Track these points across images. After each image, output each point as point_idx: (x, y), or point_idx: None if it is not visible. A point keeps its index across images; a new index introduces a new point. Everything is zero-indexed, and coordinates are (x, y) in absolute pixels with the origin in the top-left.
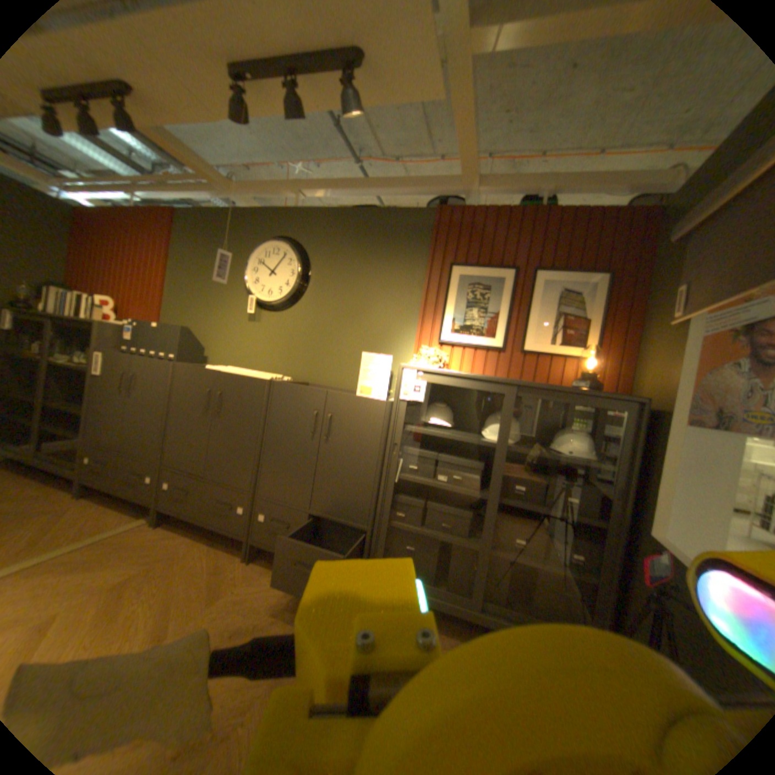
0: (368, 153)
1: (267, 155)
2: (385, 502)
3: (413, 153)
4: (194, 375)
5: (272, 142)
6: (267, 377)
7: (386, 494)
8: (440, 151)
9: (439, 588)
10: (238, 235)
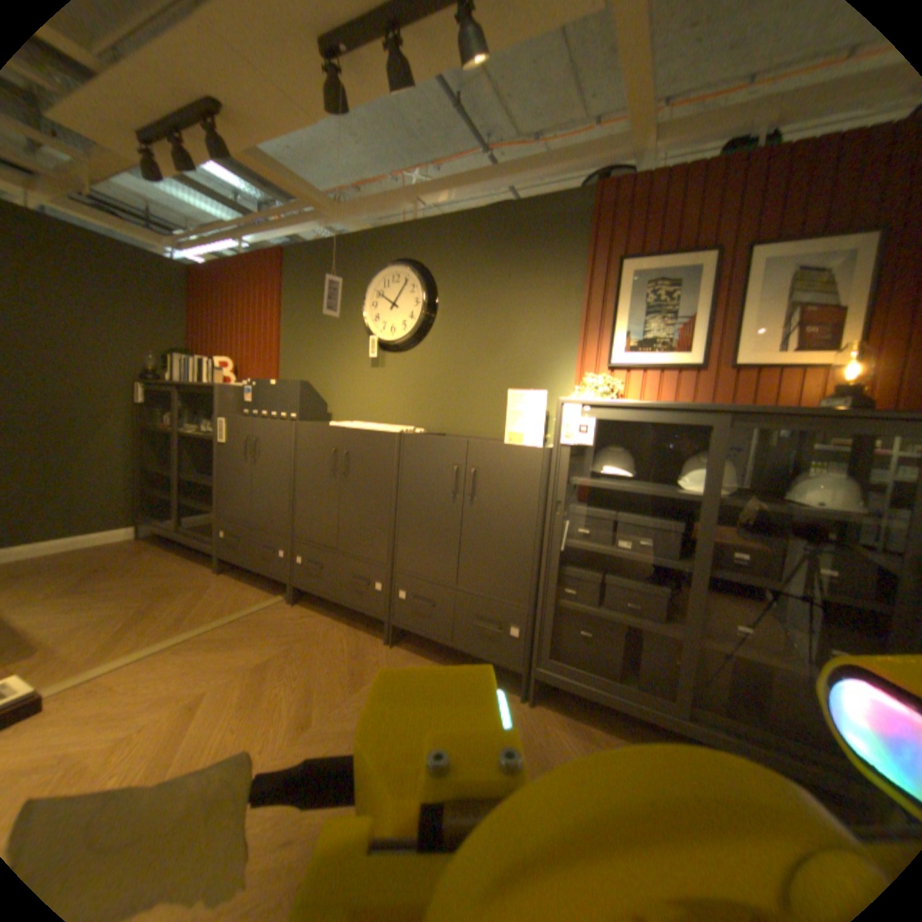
0: (499, 137)
1: (379, 167)
2: (550, 577)
3: (559, 123)
4: (318, 434)
5: (383, 149)
6: (396, 430)
7: (551, 566)
8: (596, 113)
9: (629, 687)
10: (353, 266)
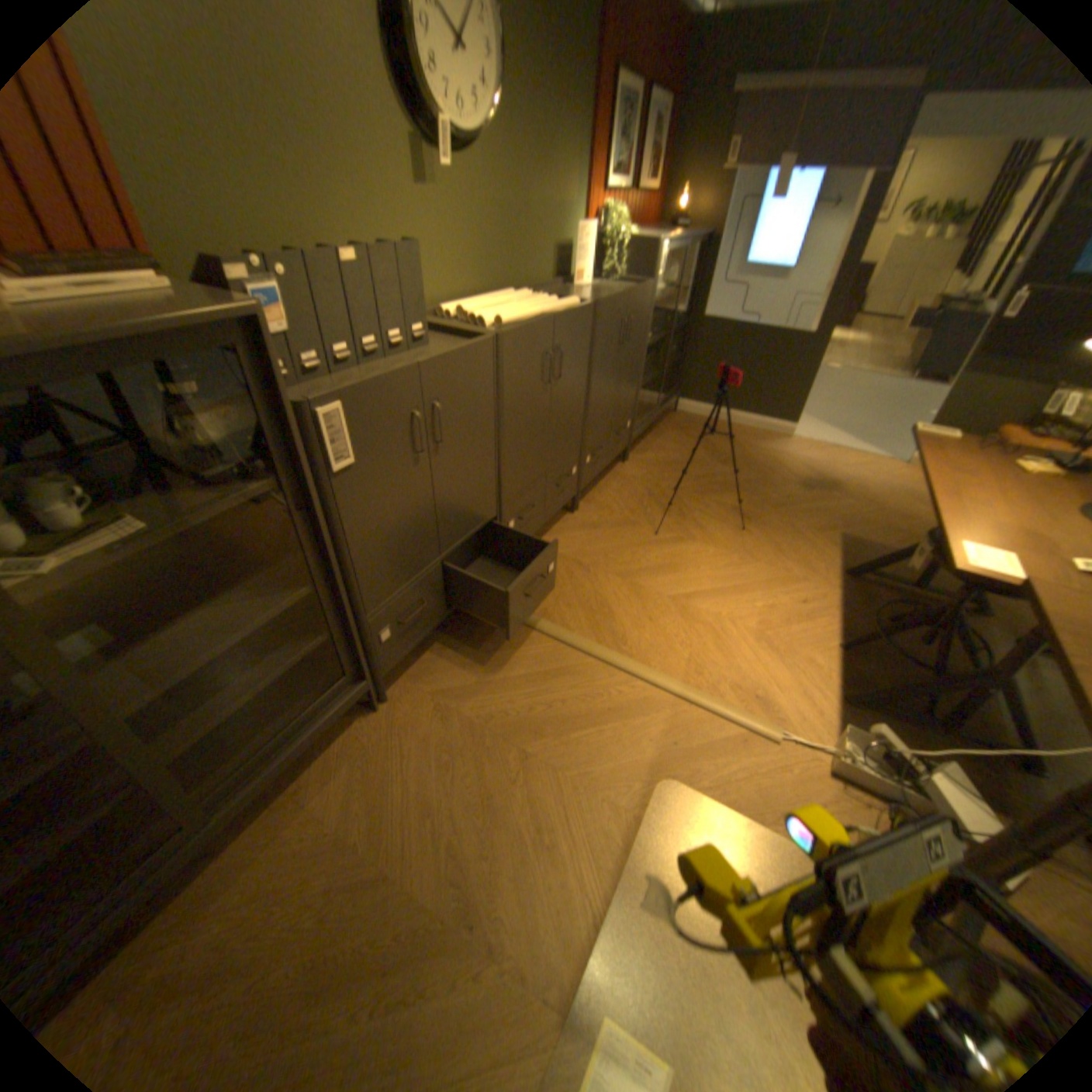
0: None
1: None
2: (641, 378)
3: None
4: (529, 344)
5: None
6: (577, 303)
7: (642, 370)
8: None
9: (650, 415)
10: None
